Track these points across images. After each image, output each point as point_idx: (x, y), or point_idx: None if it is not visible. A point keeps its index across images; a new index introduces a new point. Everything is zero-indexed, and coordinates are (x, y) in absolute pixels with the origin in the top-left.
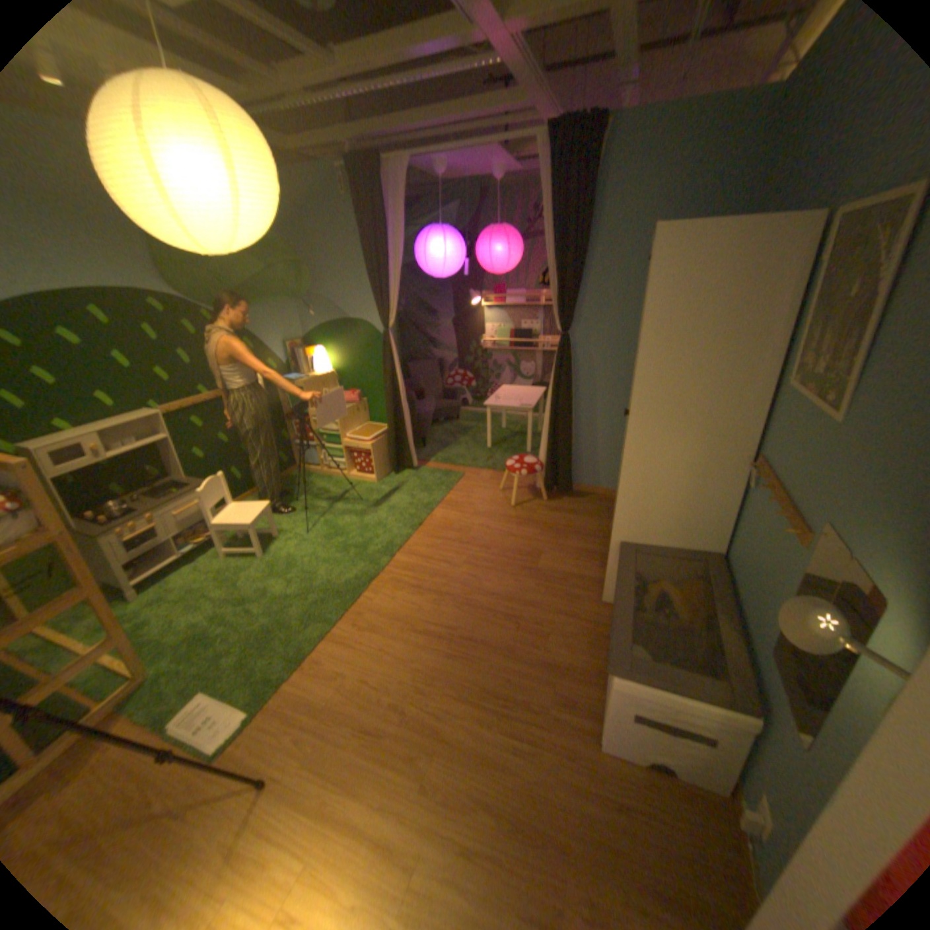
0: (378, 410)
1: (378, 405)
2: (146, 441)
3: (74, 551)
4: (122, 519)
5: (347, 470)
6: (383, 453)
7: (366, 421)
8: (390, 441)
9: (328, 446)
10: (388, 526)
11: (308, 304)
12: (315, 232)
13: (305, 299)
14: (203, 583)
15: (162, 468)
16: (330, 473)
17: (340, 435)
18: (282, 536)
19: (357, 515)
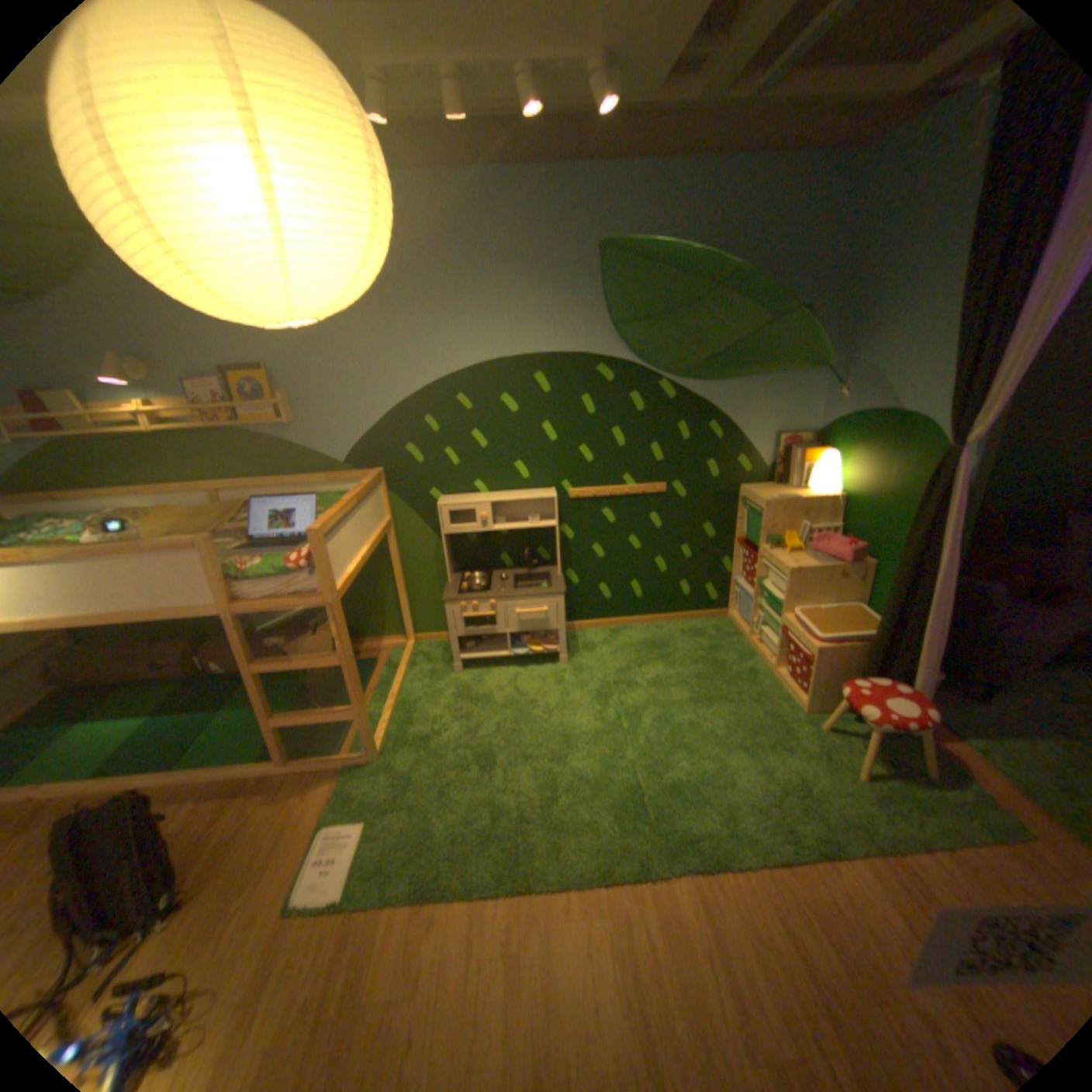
0: (891, 589)
1: (893, 580)
2: (540, 522)
3: (337, 621)
4: (476, 593)
5: (776, 661)
6: (846, 671)
7: (857, 598)
8: (871, 660)
9: (768, 608)
10: (736, 810)
11: (846, 374)
12: (901, 242)
13: (844, 366)
14: (503, 698)
15: (554, 553)
16: (757, 647)
17: (784, 603)
18: (611, 700)
19: (716, 746)
